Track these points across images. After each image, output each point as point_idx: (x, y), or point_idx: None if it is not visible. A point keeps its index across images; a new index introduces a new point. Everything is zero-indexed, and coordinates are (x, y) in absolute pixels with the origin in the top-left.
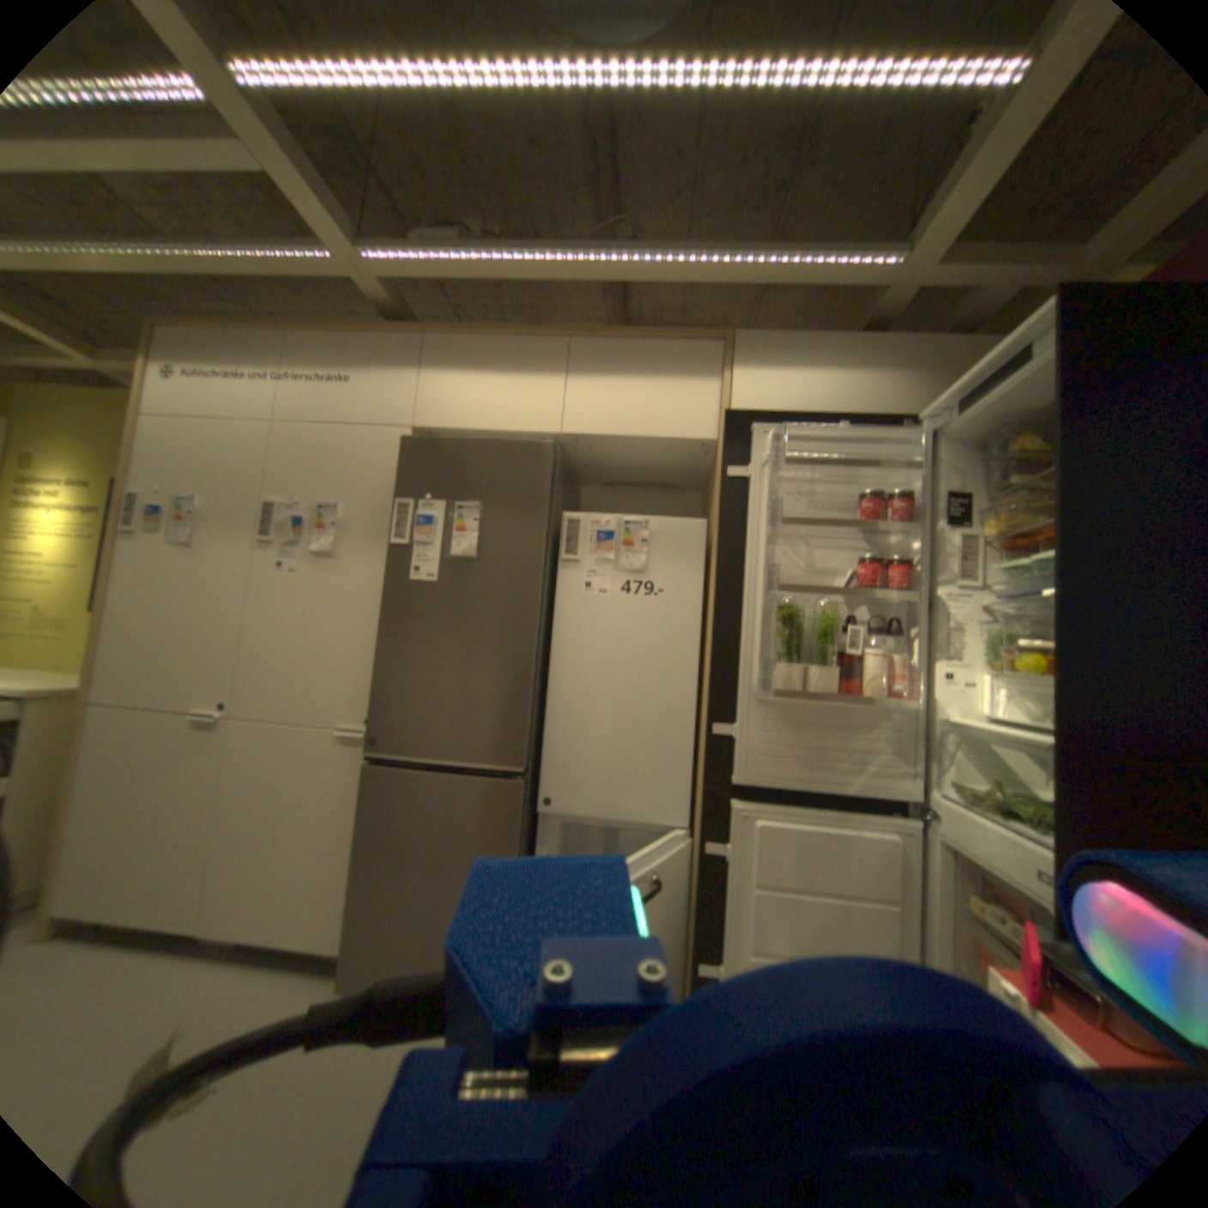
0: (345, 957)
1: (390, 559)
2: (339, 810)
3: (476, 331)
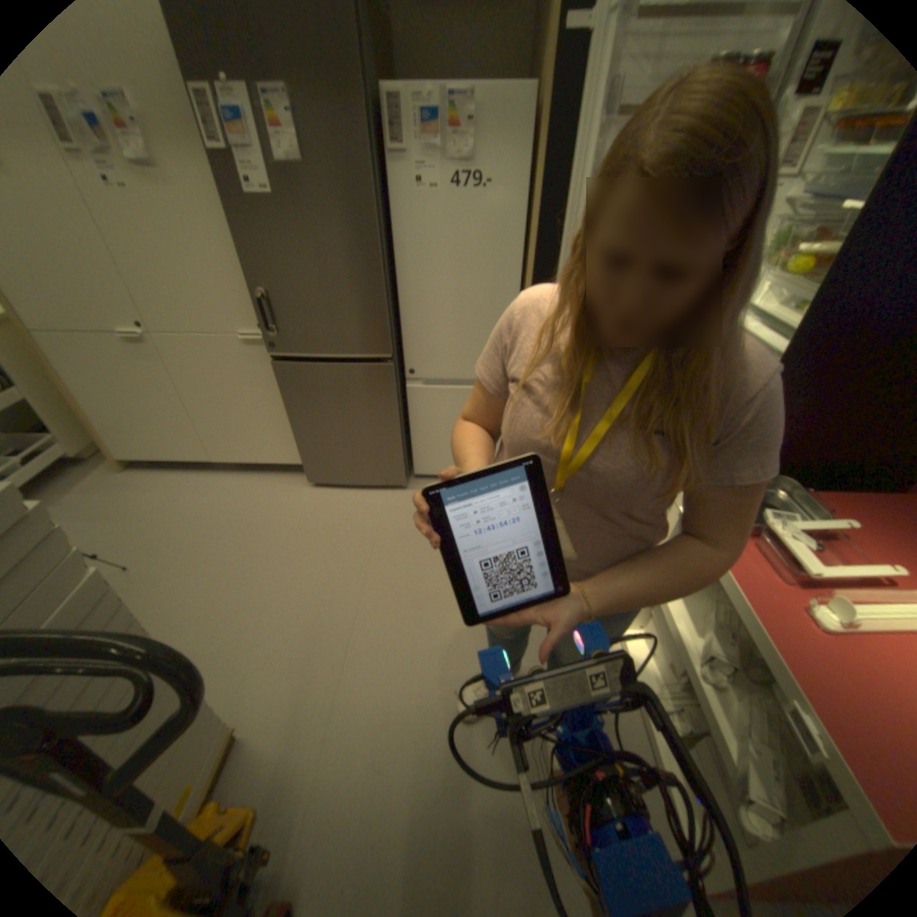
0: (305, 466)
1: (212, 162)
2: (266, 389)
3: None
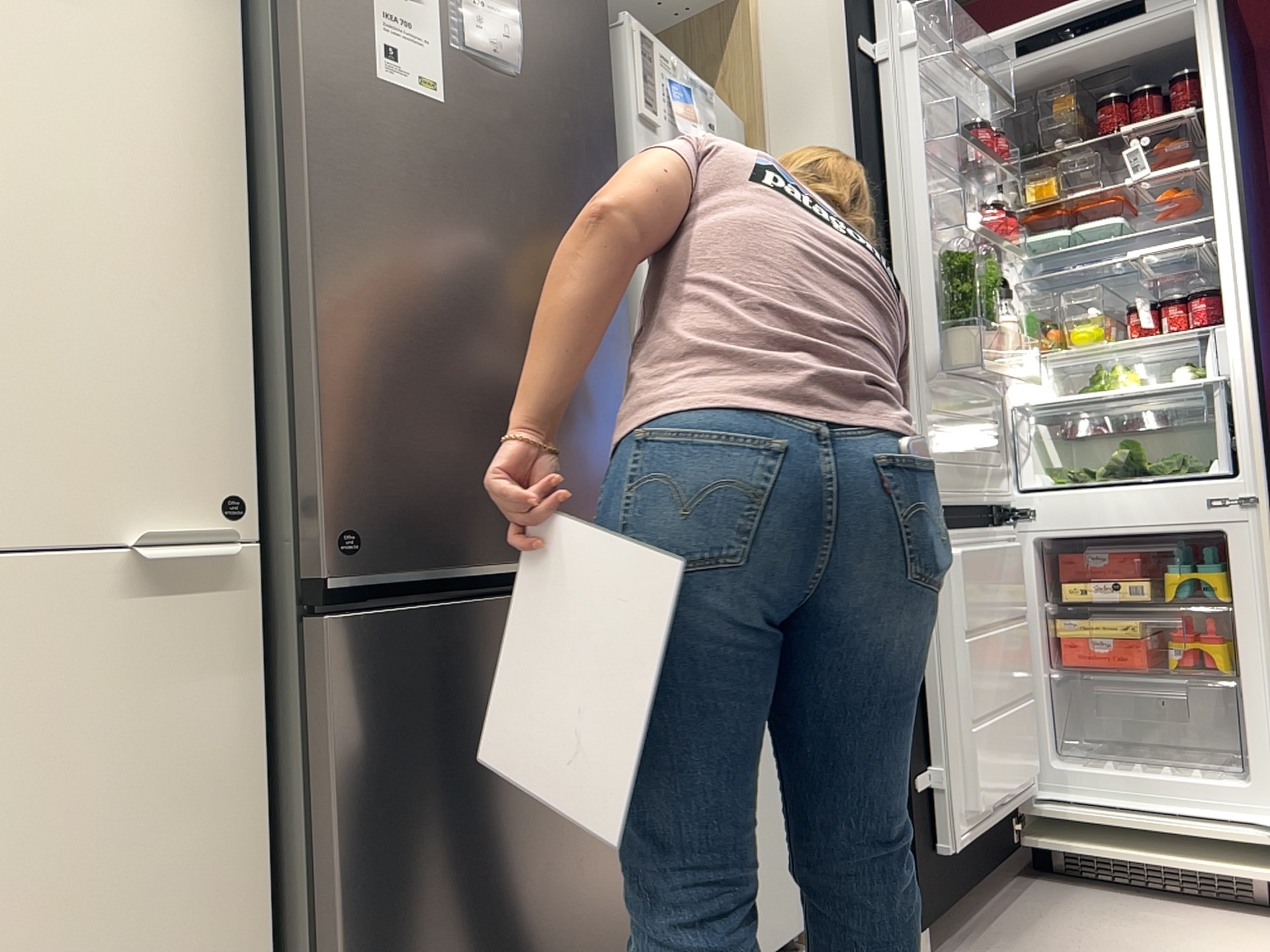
0: None
1: None
2: (172, 814)
3: None
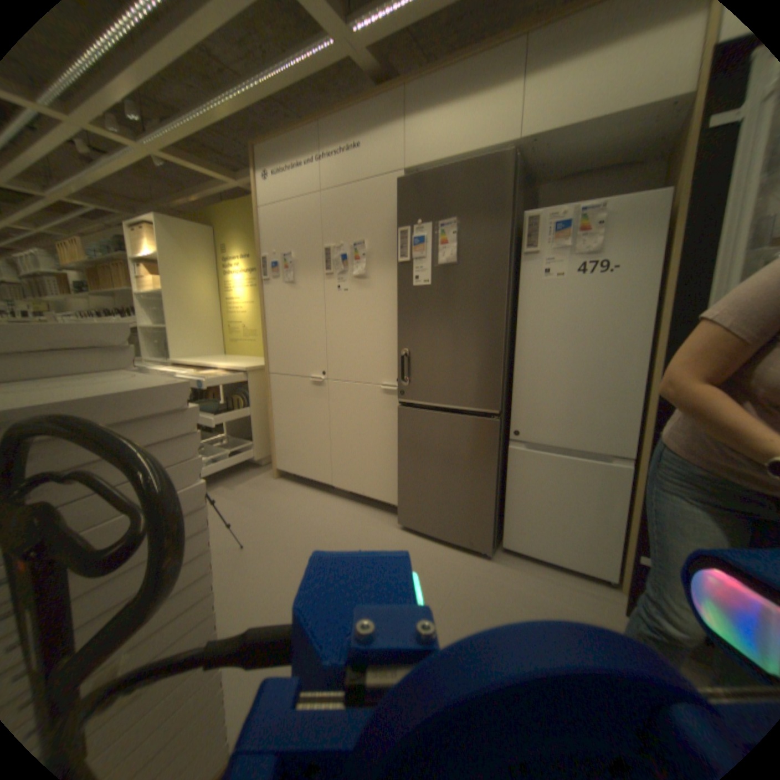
0: (400, 506)
1: (399, 272)
2: (388, 430)
3: (444, 63)
